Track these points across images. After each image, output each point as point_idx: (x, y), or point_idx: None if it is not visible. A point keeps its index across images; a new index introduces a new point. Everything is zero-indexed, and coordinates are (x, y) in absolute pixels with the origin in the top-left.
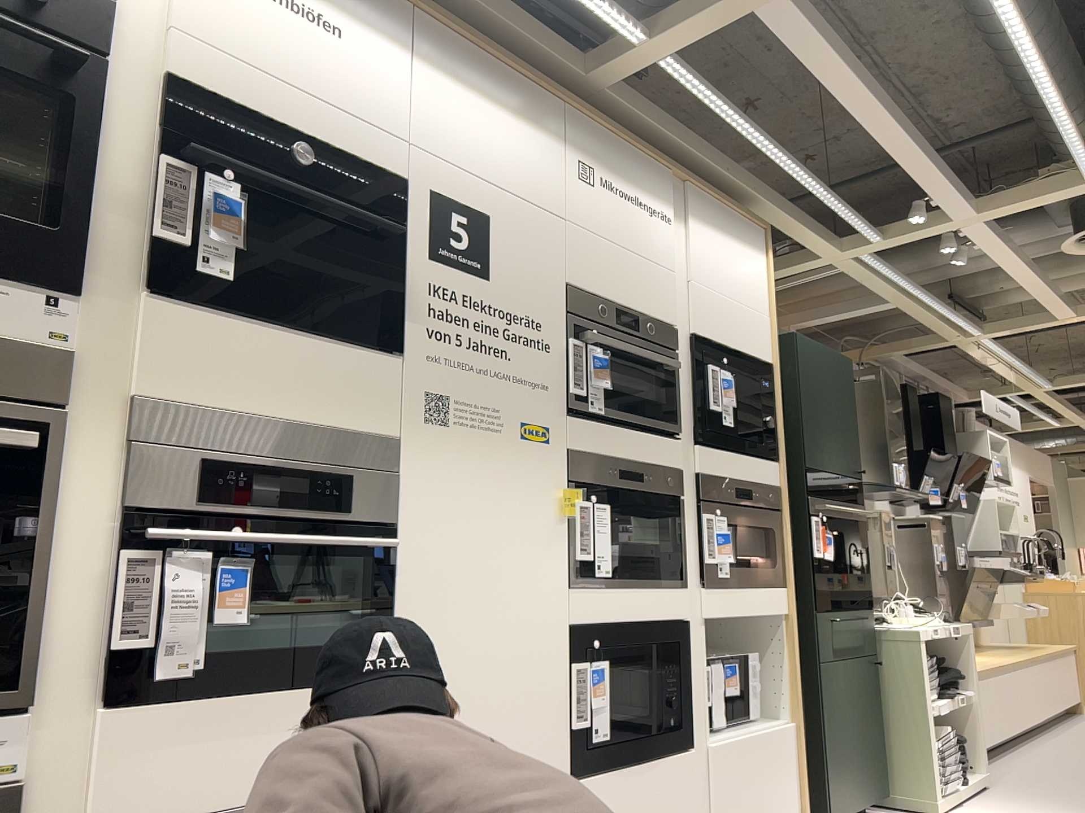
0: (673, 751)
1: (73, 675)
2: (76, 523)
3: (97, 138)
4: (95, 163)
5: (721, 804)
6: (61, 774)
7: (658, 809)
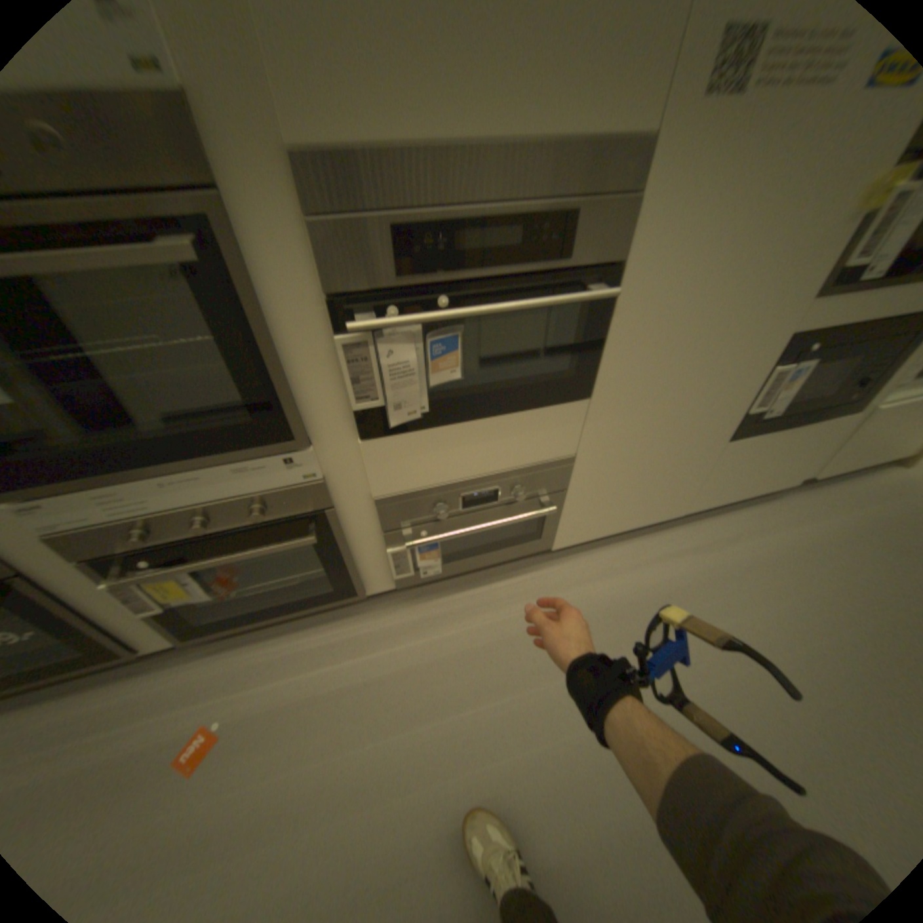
0: (840, 415)
1: (335, 421)
2: (289, 312)
3: None
4: None
5: (858, 442)
6: (349, 469)
7: (796, 450)
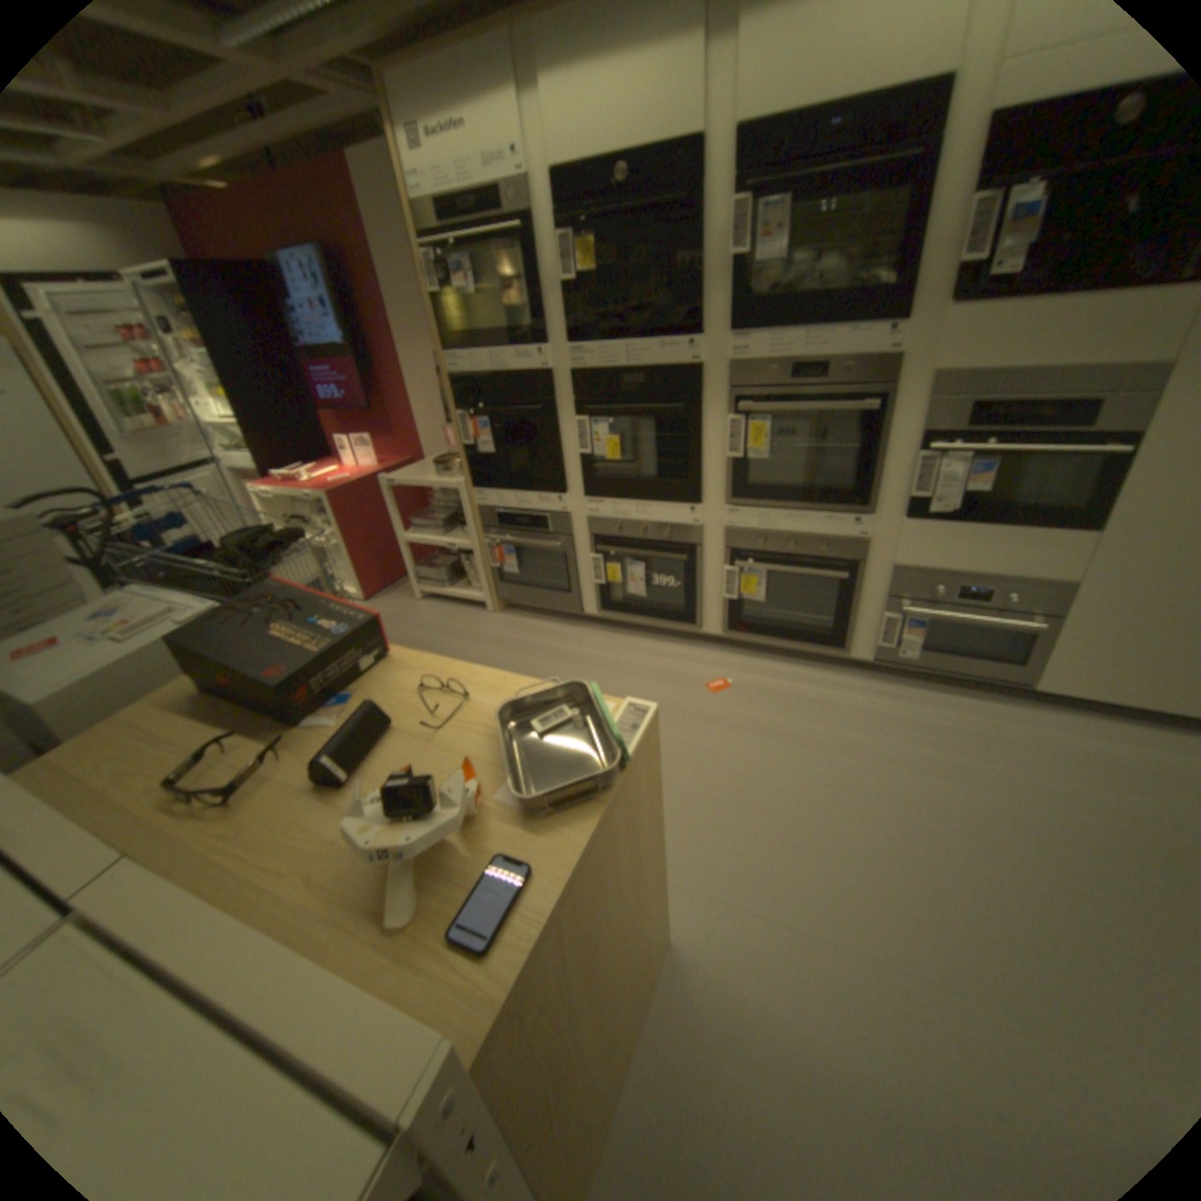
0: None
1: (895, 502)
2: (900, 437)
3: (929, 202)
4: (925, 222)
5: None
6: (888, 537)
7: None
